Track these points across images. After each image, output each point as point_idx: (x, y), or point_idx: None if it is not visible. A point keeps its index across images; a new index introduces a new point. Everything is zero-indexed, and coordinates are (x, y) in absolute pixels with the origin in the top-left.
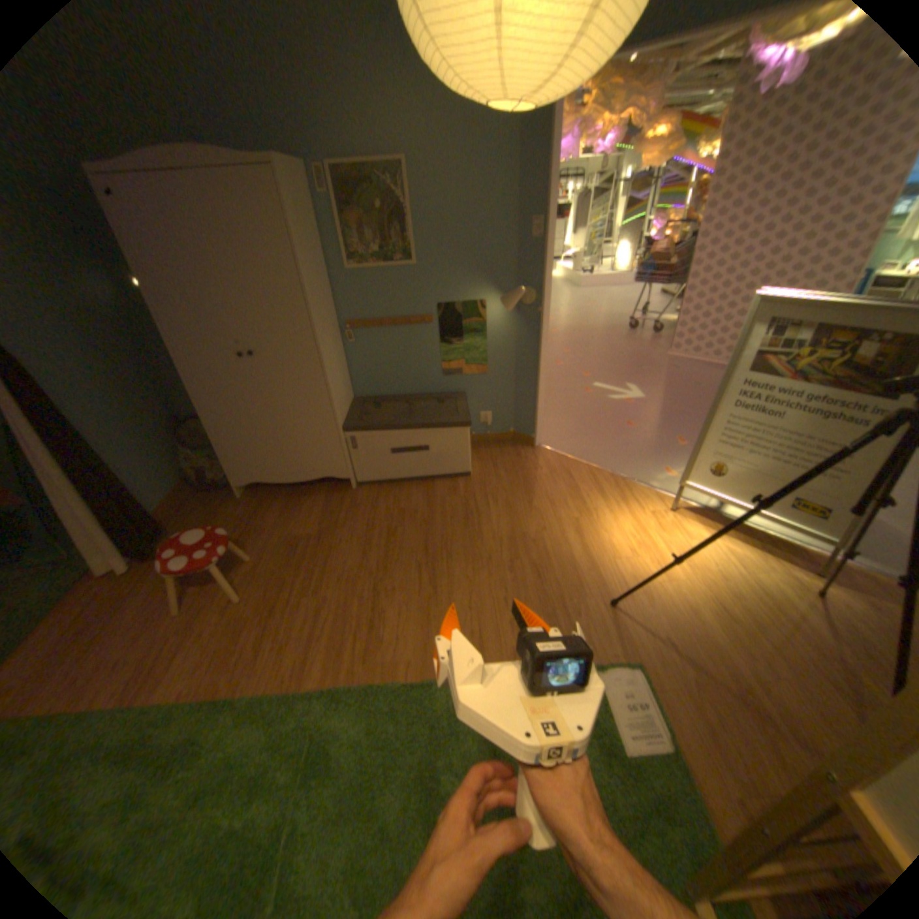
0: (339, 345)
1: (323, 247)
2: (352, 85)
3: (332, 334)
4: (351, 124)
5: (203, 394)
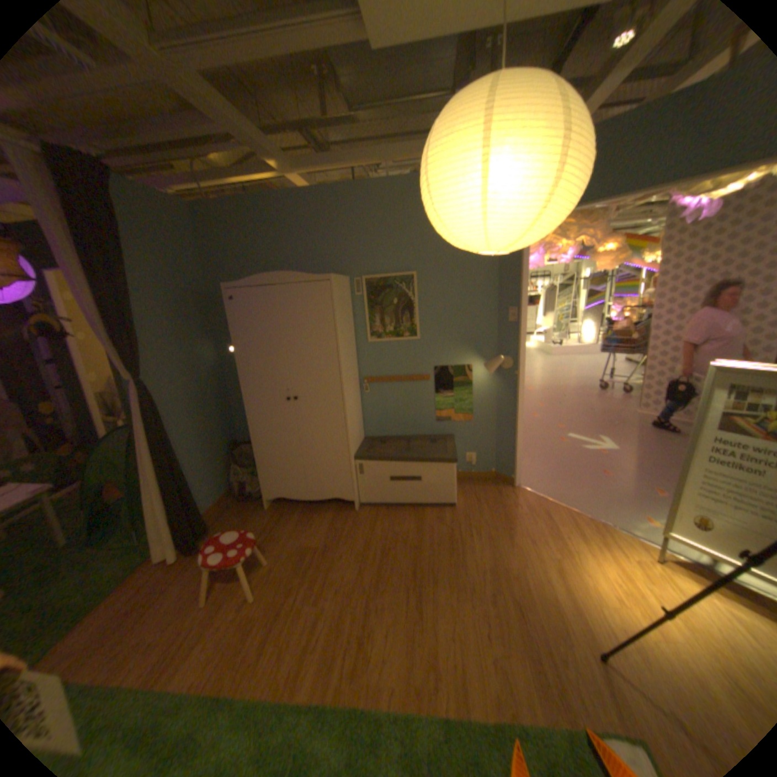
0: (358, 394)
1: (354, 328)
2: (385, 234)
3: (354, 386)
4: (382, 255)
5: (257, 426)
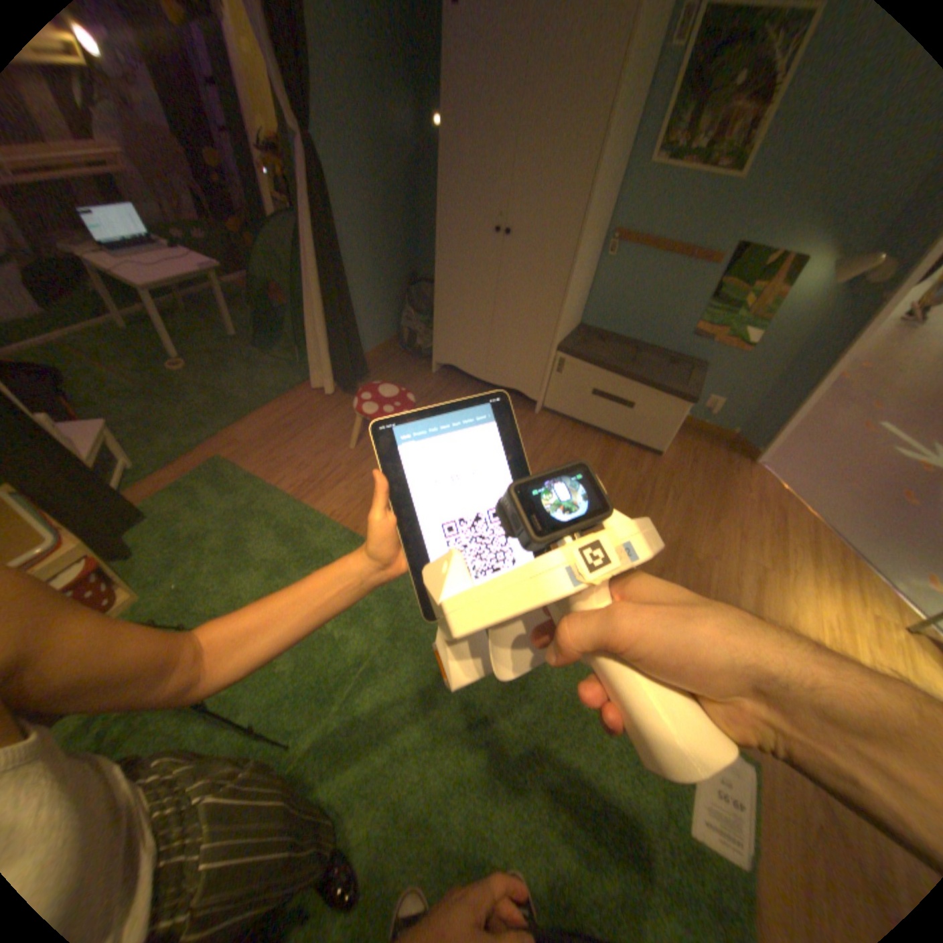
0: (596, 254)
1: (639, 125)
2: None
3: (597, 239)
4: None
5: (447, 260)
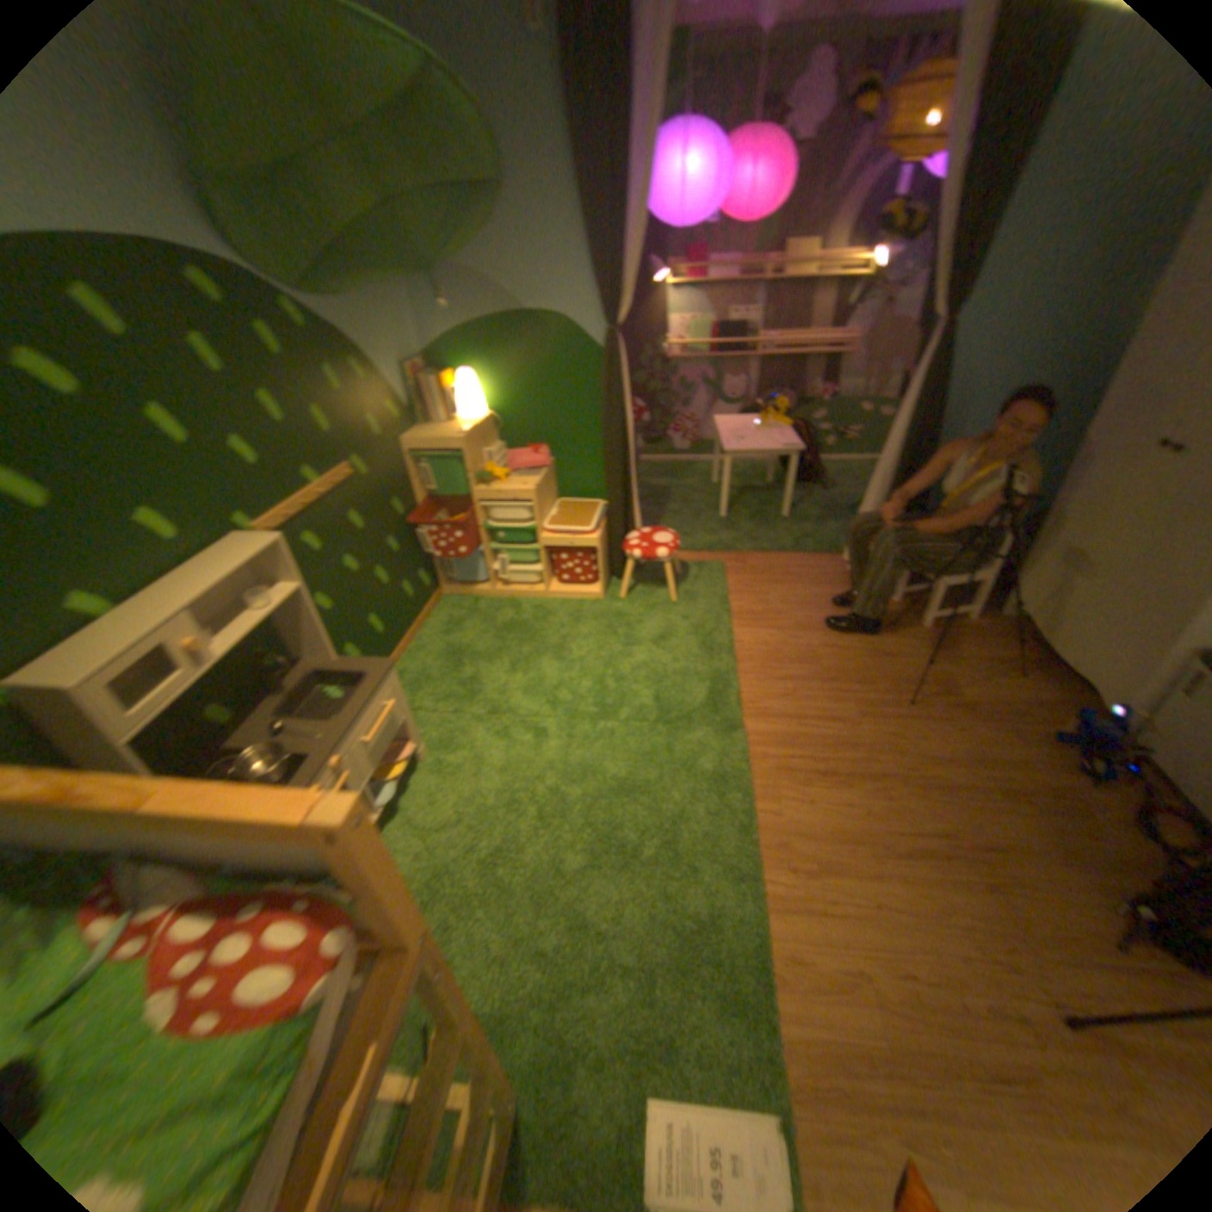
0: None
1: None
2: None
3: None
4: None
5: (1082, 475)
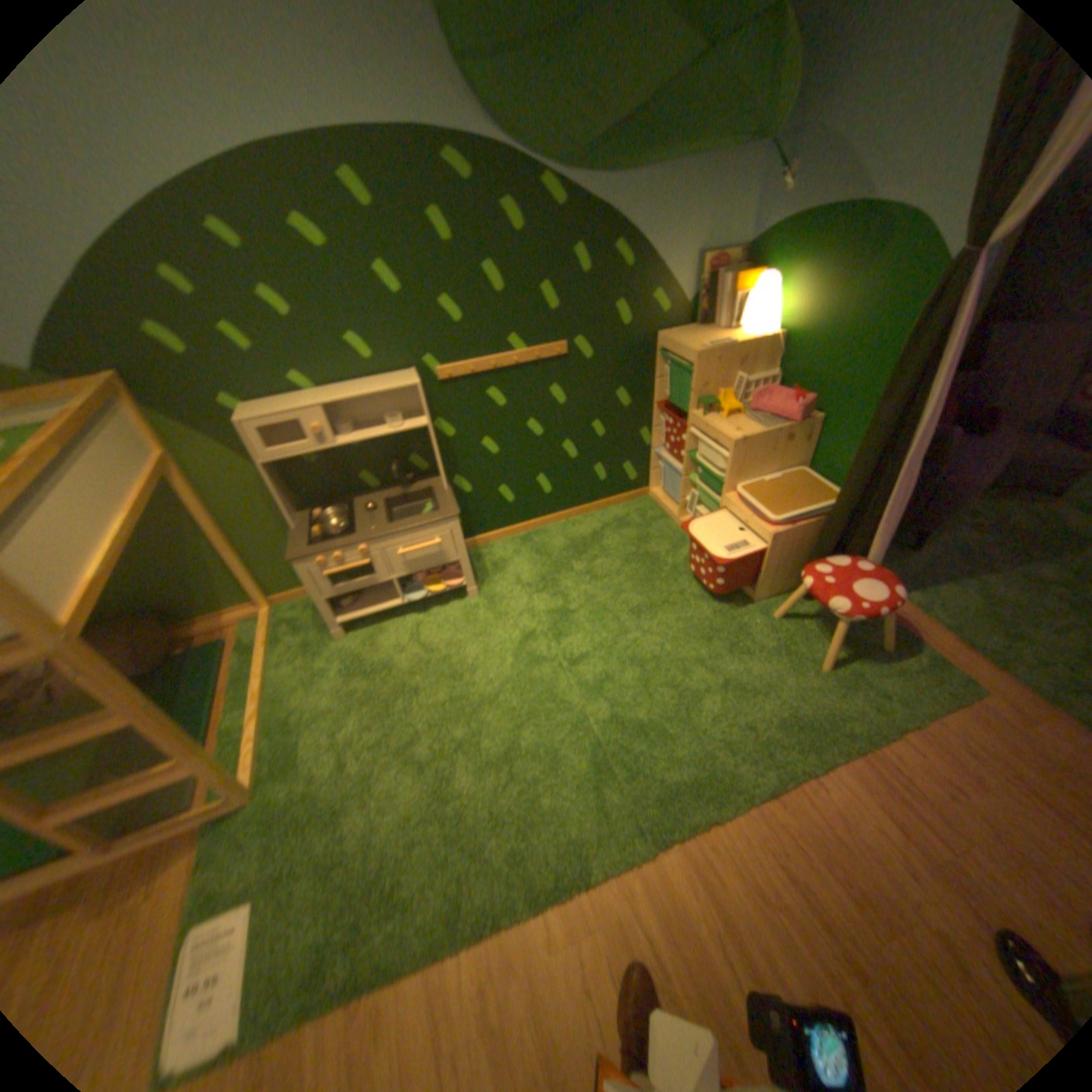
0: None
1: None
2: None
3: None
4: None
5: None
